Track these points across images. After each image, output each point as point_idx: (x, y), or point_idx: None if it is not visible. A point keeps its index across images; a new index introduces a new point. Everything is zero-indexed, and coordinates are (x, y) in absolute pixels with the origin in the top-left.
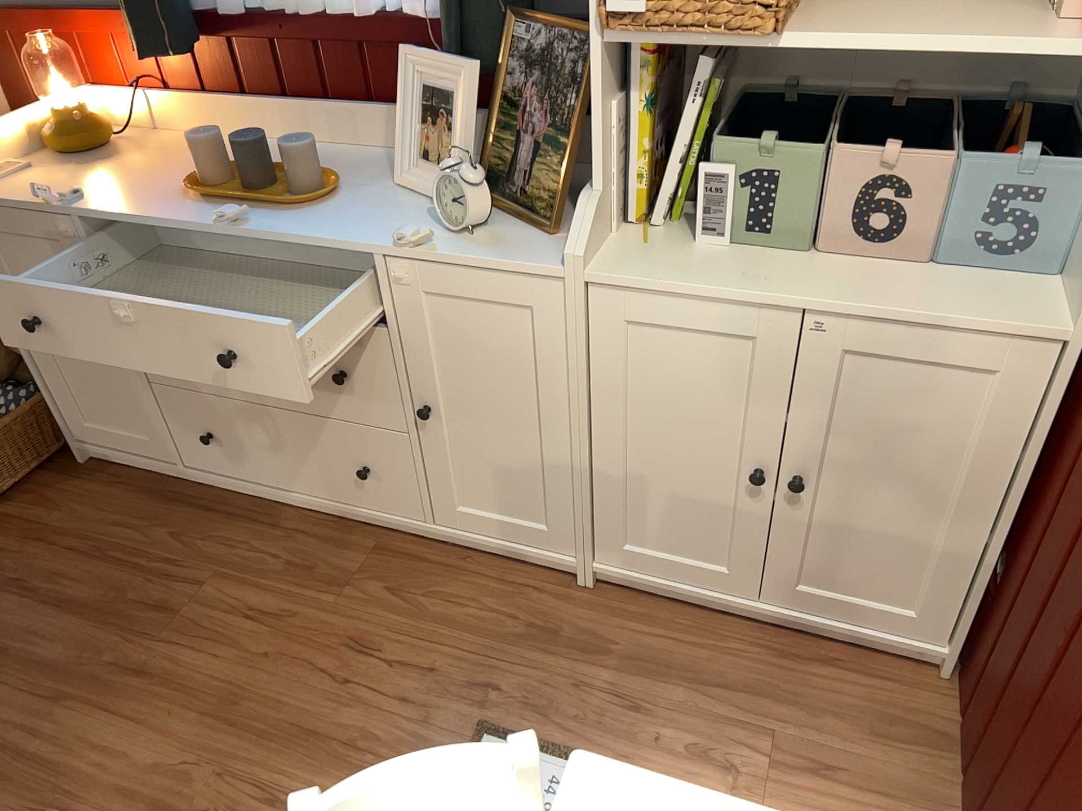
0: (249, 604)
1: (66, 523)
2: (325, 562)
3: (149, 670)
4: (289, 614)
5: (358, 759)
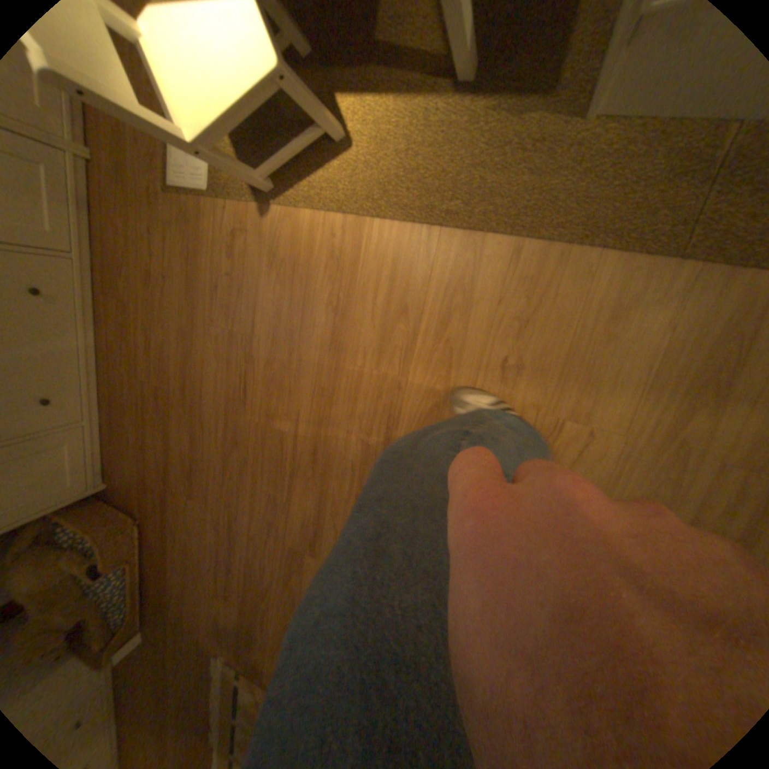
0: (140, 351)
1: (130, 479)
2: (112, 319)
3: (179, 387)
4: (139, 326)
5: (189, 250)
